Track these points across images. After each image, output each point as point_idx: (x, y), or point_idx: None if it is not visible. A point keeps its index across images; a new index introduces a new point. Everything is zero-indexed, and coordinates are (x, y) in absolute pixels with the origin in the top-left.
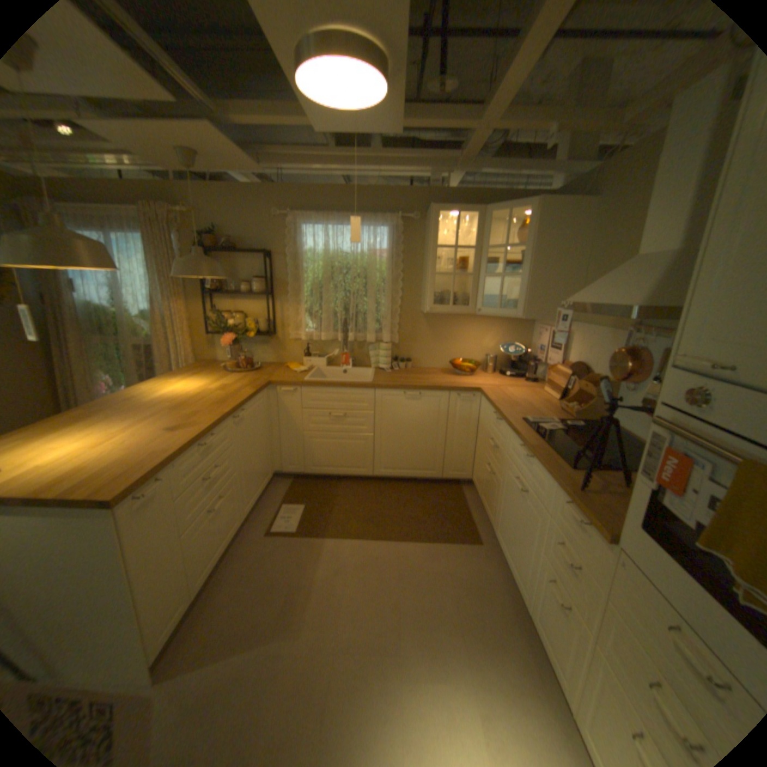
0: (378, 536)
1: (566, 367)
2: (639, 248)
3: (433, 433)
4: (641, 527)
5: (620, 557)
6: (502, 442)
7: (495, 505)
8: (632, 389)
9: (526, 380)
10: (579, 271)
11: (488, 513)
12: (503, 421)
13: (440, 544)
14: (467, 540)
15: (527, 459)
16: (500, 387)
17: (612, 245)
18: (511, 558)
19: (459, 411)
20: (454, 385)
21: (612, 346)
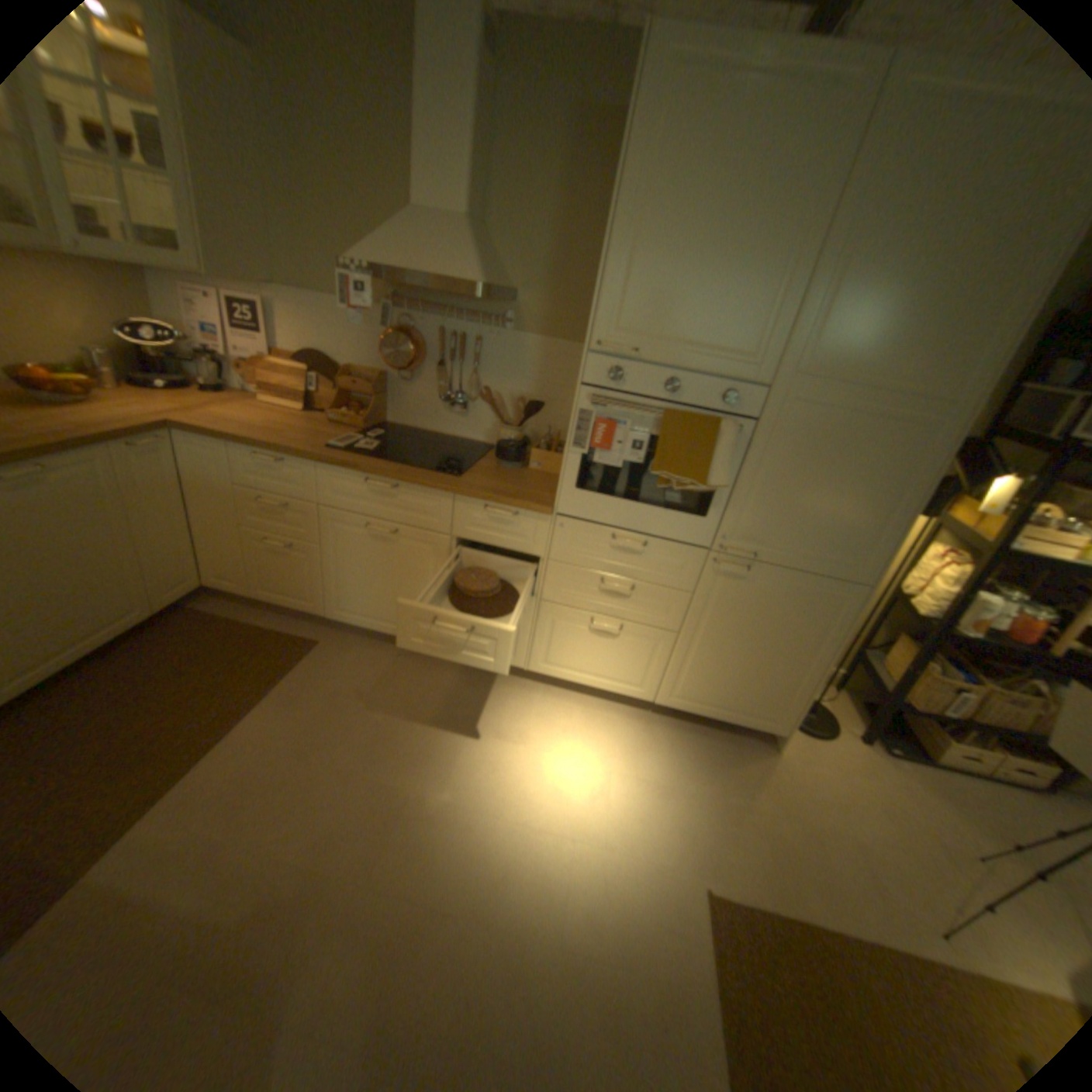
0: (180, 765)
1: (284, 360)
2: (362, 185)
3: (103, 543)
4: (573, 487)
5: (555, 521)
6: (296, 494)
7: (310, 585)
8: (404, 378)
9: (202, 392)
10: (254, 193)
11: (291, 605)
12: (287, 461)
13: (278, 685)
14: (297, 653)
15: (380, 493)
16: (193, 413)
17: (306, 162)
18: (380, 620)
19: (140, 478)
20: (108, 429)
21: (358, 325)
